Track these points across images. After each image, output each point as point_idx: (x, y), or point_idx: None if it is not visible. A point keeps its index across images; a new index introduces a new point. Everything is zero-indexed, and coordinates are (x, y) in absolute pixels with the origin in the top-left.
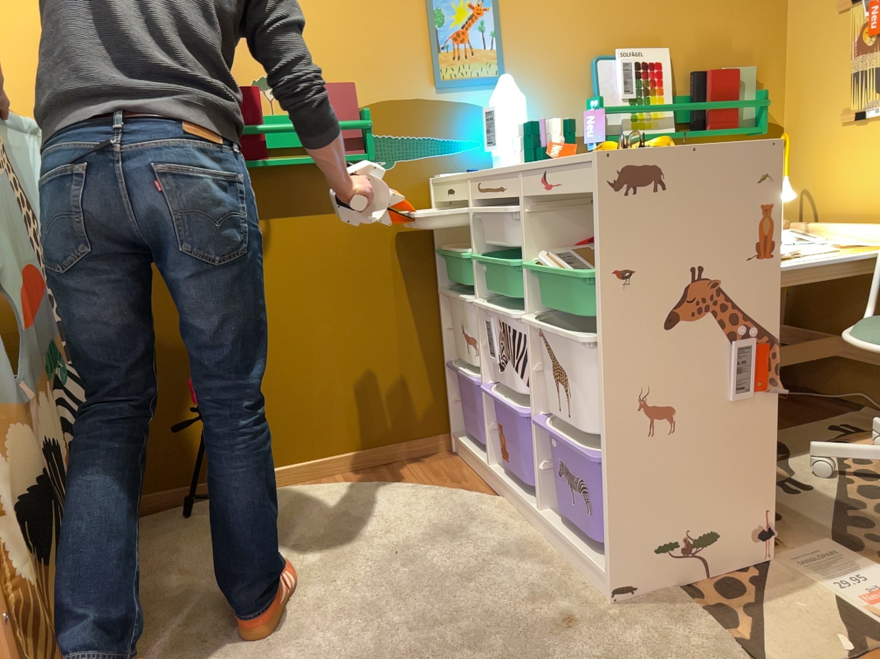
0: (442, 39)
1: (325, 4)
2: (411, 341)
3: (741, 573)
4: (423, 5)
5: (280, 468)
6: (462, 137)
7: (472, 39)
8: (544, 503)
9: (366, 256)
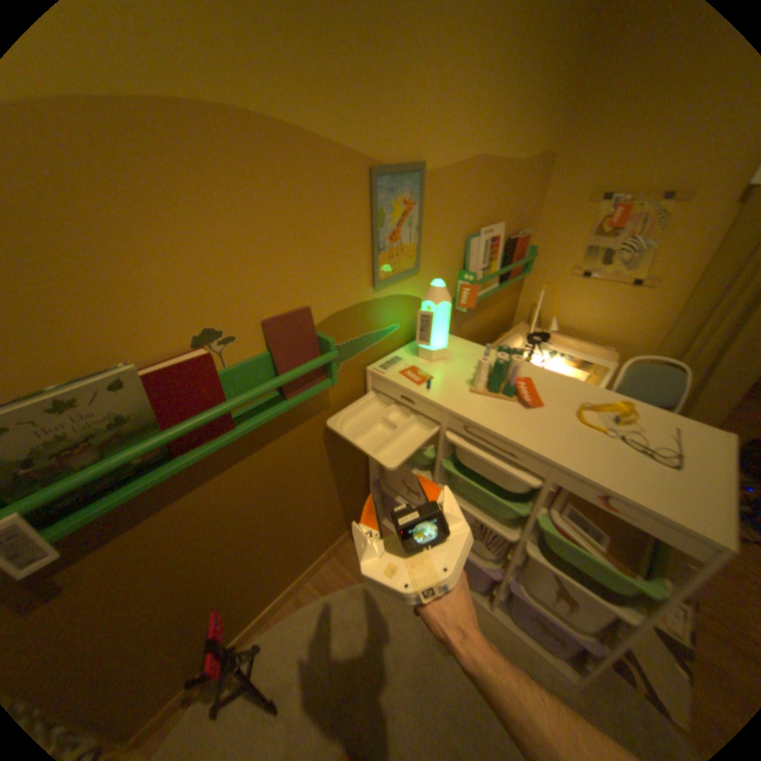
0: (382, 239)
1: (272, 214)
2: (350, 480)
3: None
4: (370, 202)
5: (268, 609)
6: (389, 325)
7: (403, 234)
8: (497, 607)
9: (321, 446)
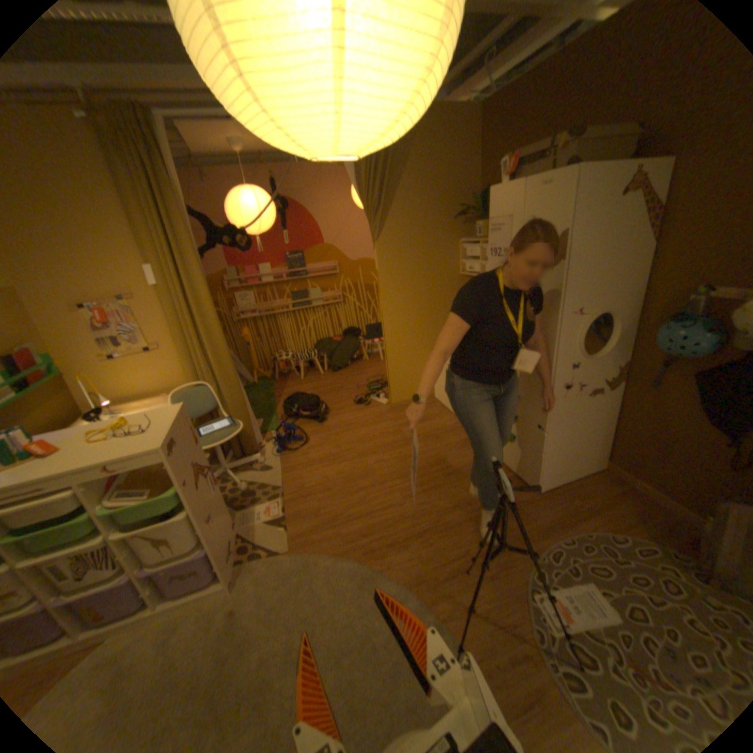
0: None
1: None
2: None
3: (235, 544)
4: None
5: None
6: None
7: None
8: (154, 606)
9: None
